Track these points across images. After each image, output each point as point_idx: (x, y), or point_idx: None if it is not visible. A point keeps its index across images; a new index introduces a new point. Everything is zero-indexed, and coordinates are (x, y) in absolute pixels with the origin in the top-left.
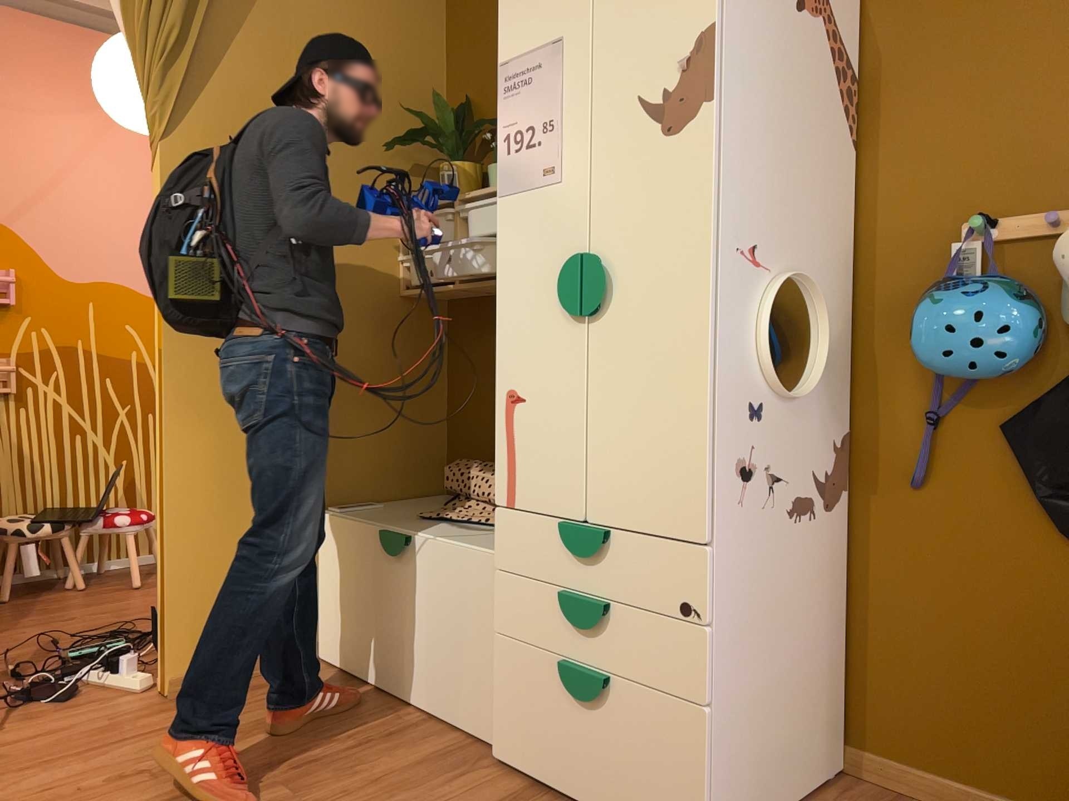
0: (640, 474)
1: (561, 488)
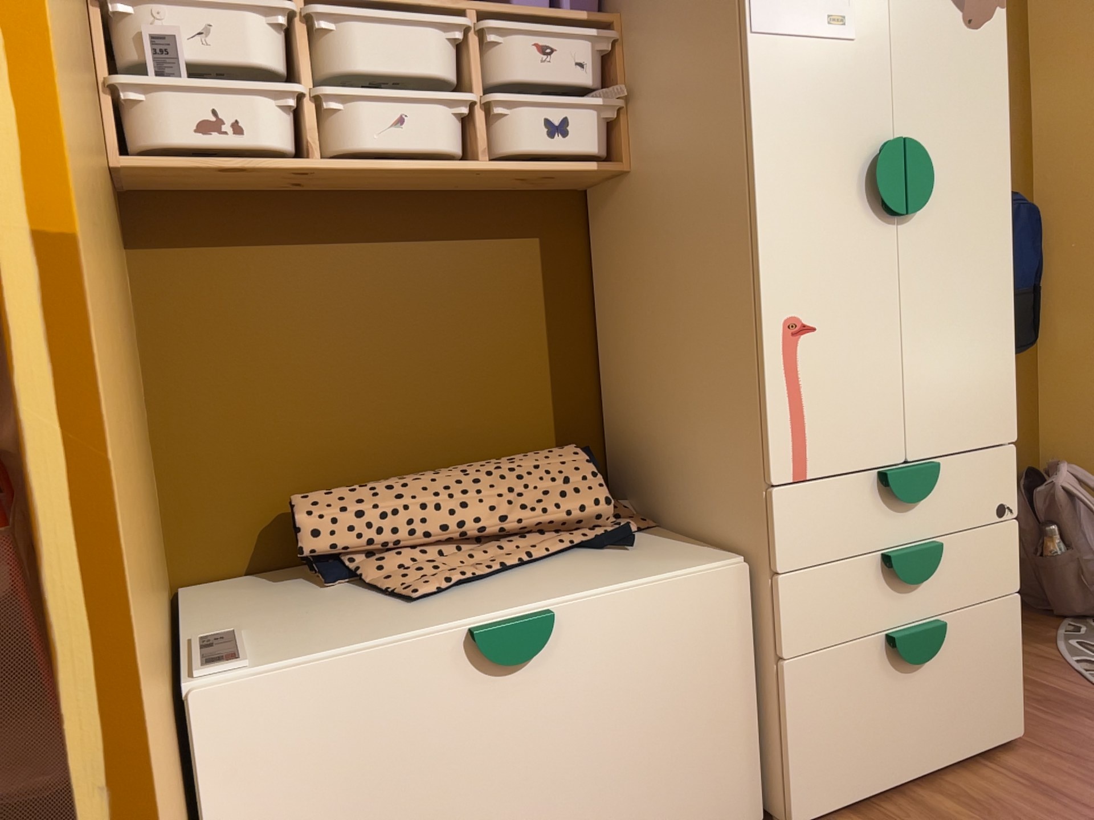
0: (959, 389)
1: (877, 431)
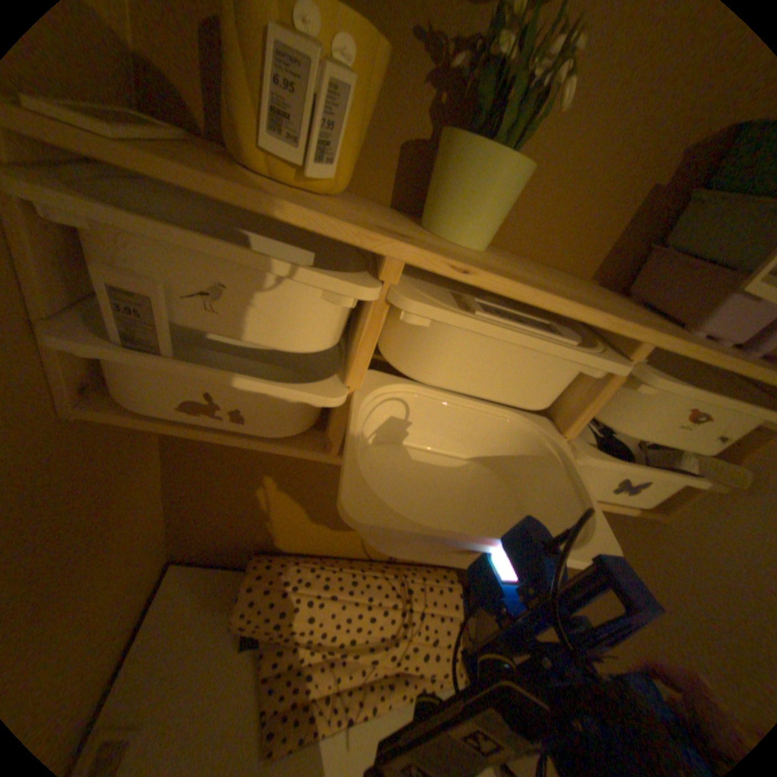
0: None
1: None
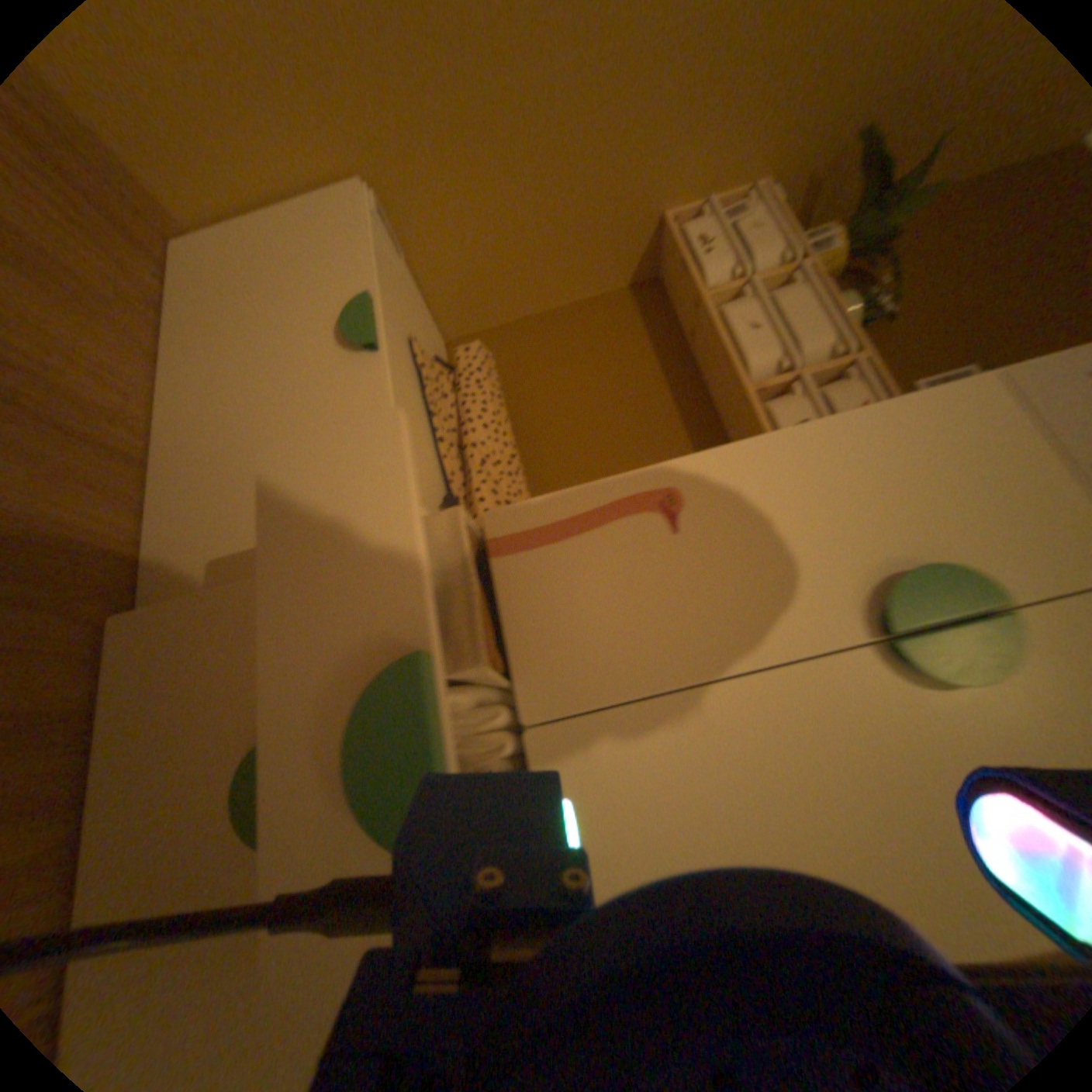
0: (645, 842)
1: (556, 663)
